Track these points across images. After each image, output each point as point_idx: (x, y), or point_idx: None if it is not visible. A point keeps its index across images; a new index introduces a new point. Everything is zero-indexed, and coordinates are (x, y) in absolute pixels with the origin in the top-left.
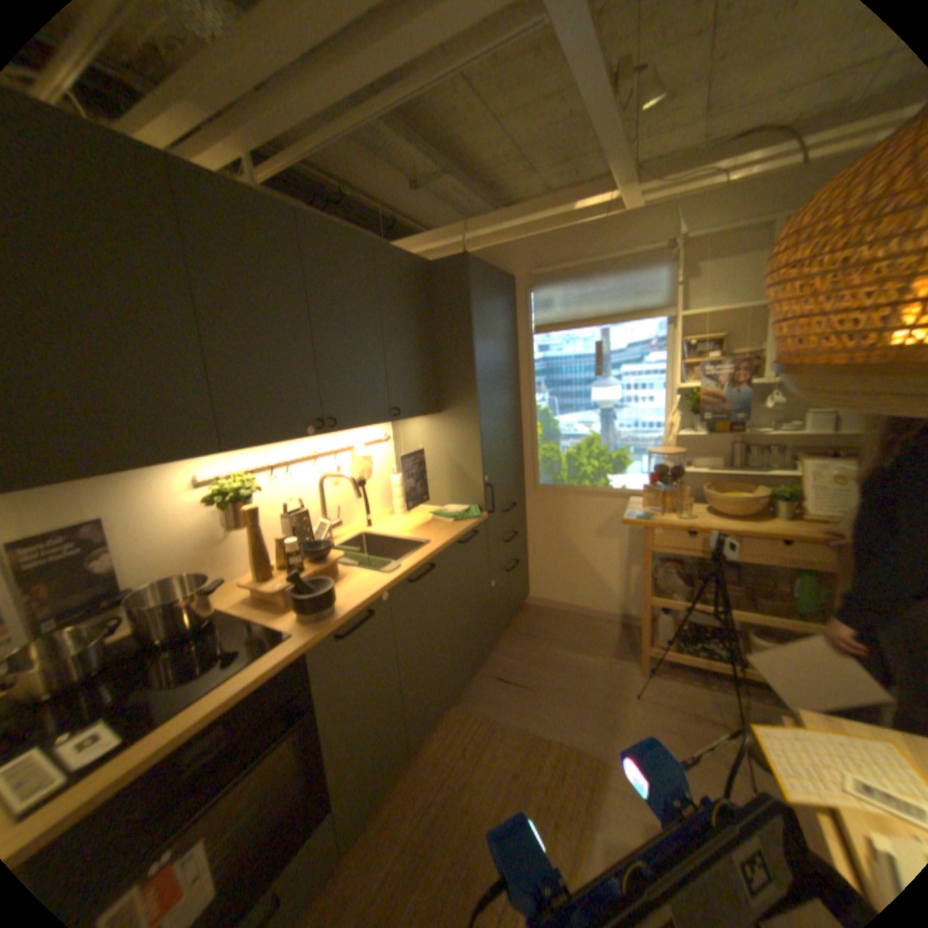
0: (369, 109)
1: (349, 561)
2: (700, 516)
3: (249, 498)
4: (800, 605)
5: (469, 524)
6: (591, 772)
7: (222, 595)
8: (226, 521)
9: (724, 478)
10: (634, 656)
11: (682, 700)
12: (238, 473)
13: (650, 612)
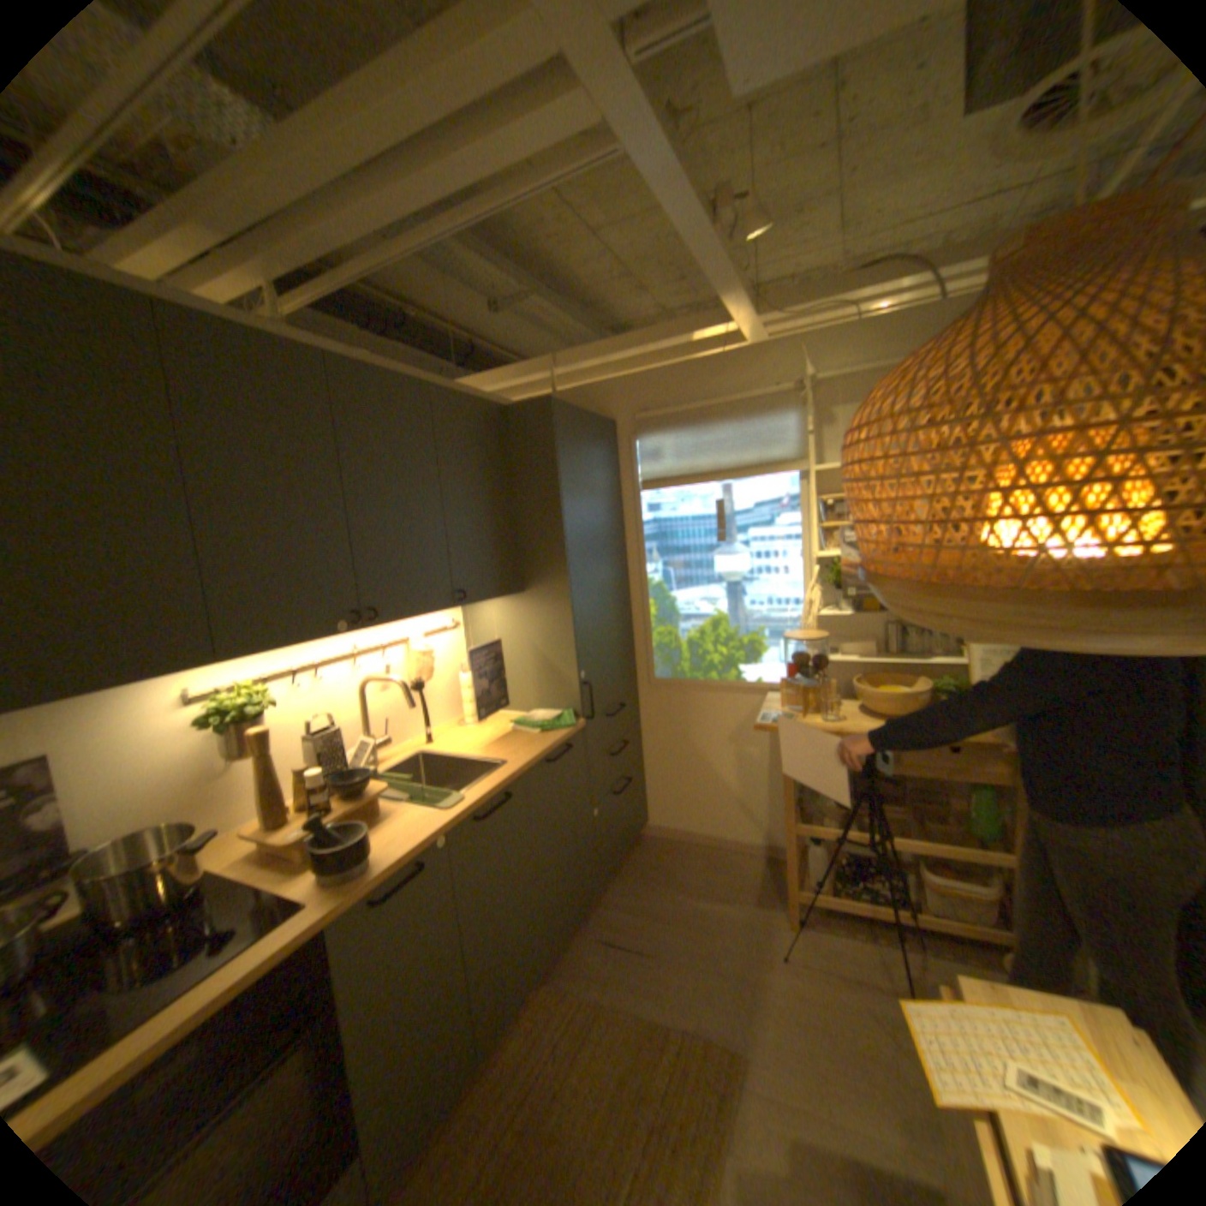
0: (420, 235)
1: (399, 793)
2: (851, 716)
3: (261, 716)
4: (978, 828)
5: (561, 736)
6: (722, 1071)
7: (220, 850)
8: (227, 749)
9: (880, 667)
10: (782, 902)
11: (842, 960)
12: (247, 683)
13: (796, 844)
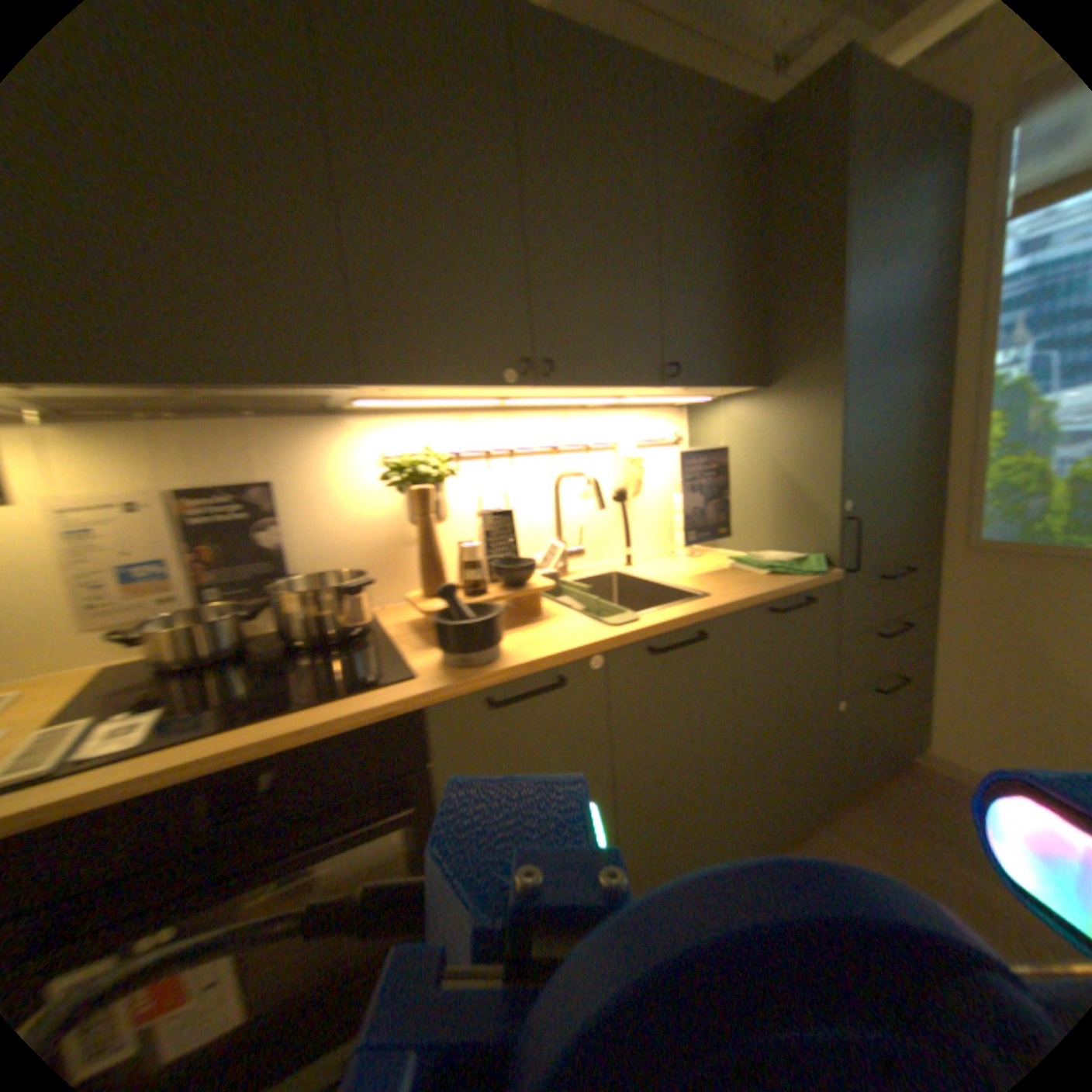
0: None
1: (574, 601)
2: None
3: (442, 484)
4: None
5: (799, 582)
6: None
7: (403, 610)
8: (412, 512)
9: None
10: None
11: None
12: (438, 453)
13: None
